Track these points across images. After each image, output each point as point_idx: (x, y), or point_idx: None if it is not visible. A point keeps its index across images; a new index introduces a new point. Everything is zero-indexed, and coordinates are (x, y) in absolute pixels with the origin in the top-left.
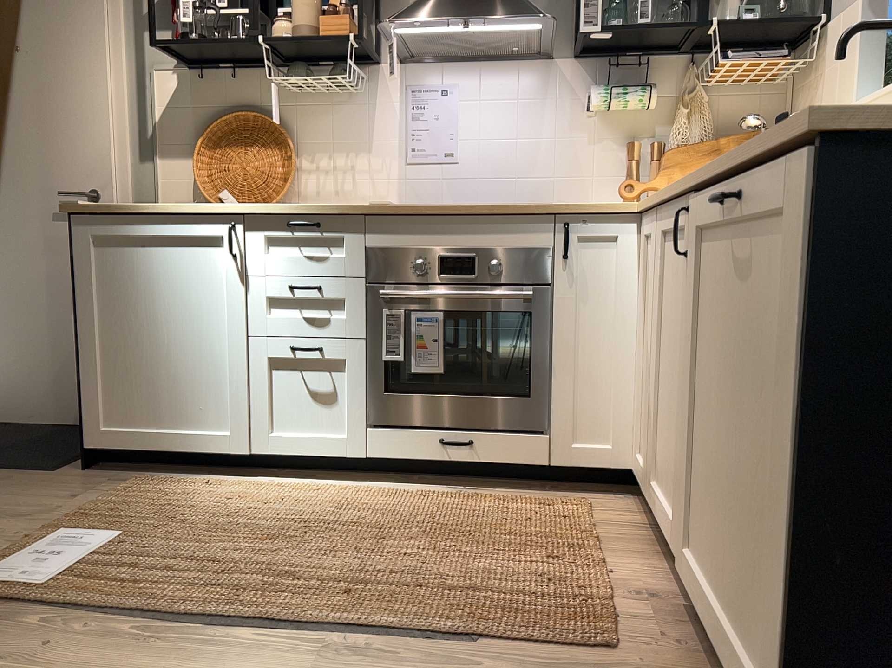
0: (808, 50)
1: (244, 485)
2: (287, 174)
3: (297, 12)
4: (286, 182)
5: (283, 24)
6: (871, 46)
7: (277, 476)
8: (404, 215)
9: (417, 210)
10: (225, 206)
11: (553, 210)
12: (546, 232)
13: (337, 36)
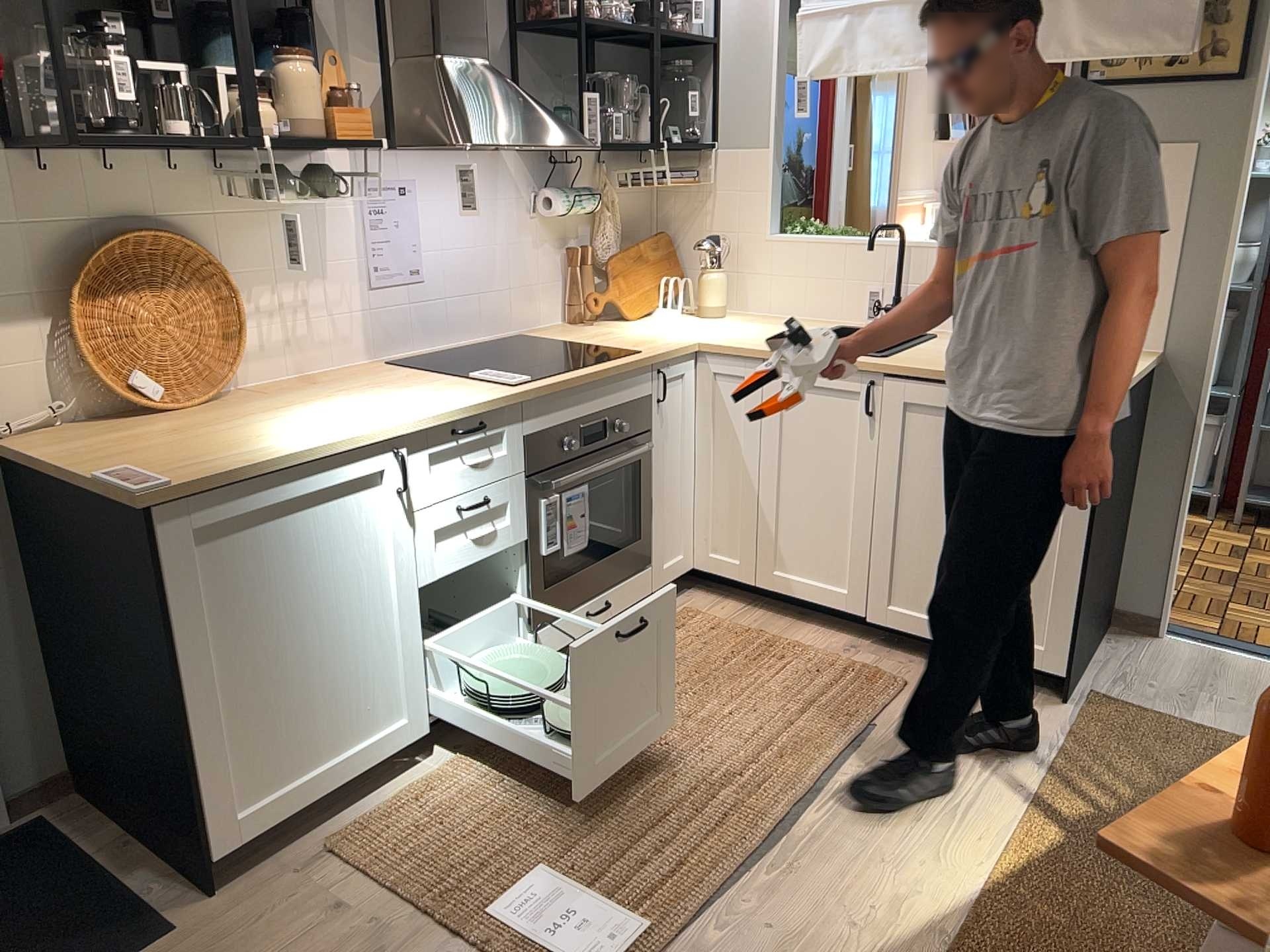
0: (689, 161)
1: (457, 765)
2: (231, 328)
3: (304, 97)
4: (230, 341)
5: (269, 109)
6: (777, 188)
7: (436, 740)
8: (555, 392)
9: (568, 384)
10: (382, 427)
11: (655, 359)
12: (647, 381)
13: (364, 141)
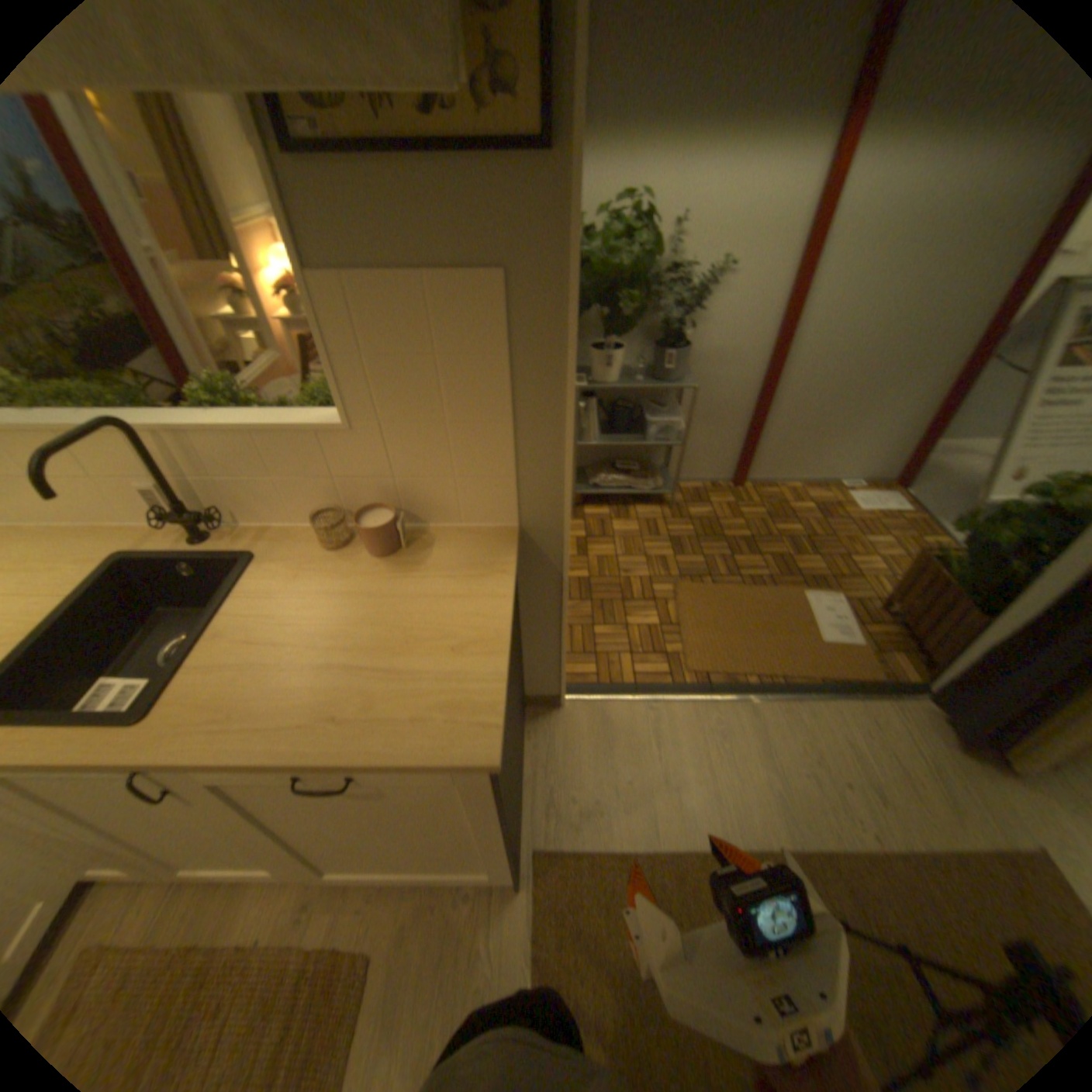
0: None
1: None
2: None
3: None
4: None
5: None
6: None
7: None
8: None
9: None
10: None
11: None
12: None
13: None
